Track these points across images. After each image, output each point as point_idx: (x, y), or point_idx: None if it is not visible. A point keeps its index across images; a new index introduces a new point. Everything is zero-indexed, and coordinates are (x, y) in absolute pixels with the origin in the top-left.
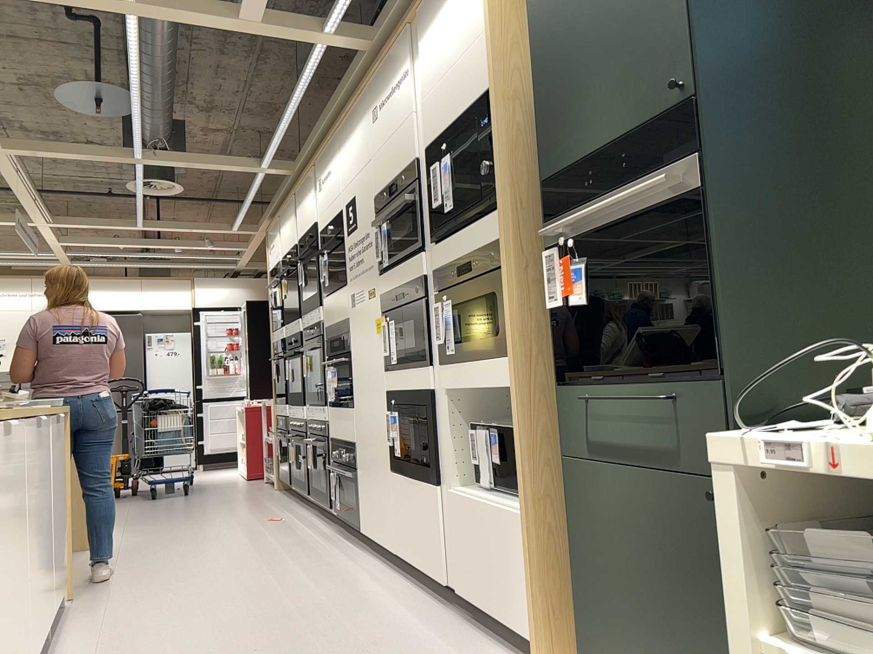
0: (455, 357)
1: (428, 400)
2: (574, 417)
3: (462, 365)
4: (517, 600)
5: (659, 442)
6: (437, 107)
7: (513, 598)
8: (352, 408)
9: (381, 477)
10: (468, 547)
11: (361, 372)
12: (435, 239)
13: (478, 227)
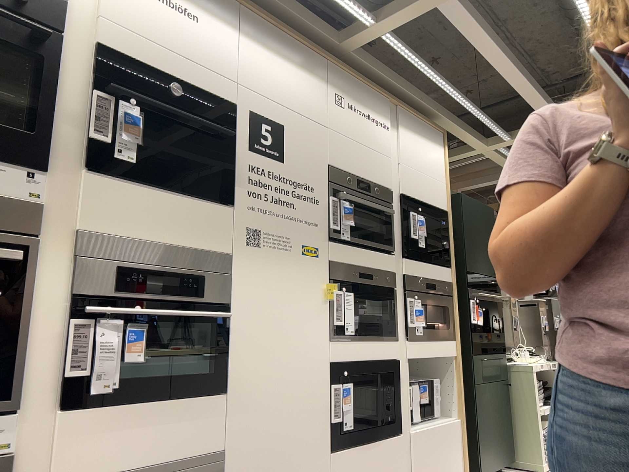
0: (421, 336)
1: (396, 366)
2: (476, 366)
3: (425, 341)
4: (455, 470)
5: (494, 371)
6: (412, 180)
7: (453, 471)
8: (219, 393)
9: (307, 469)
10: (426, 463)
11: (267, 338)
12: (401, 253)
13: (437, 269)
